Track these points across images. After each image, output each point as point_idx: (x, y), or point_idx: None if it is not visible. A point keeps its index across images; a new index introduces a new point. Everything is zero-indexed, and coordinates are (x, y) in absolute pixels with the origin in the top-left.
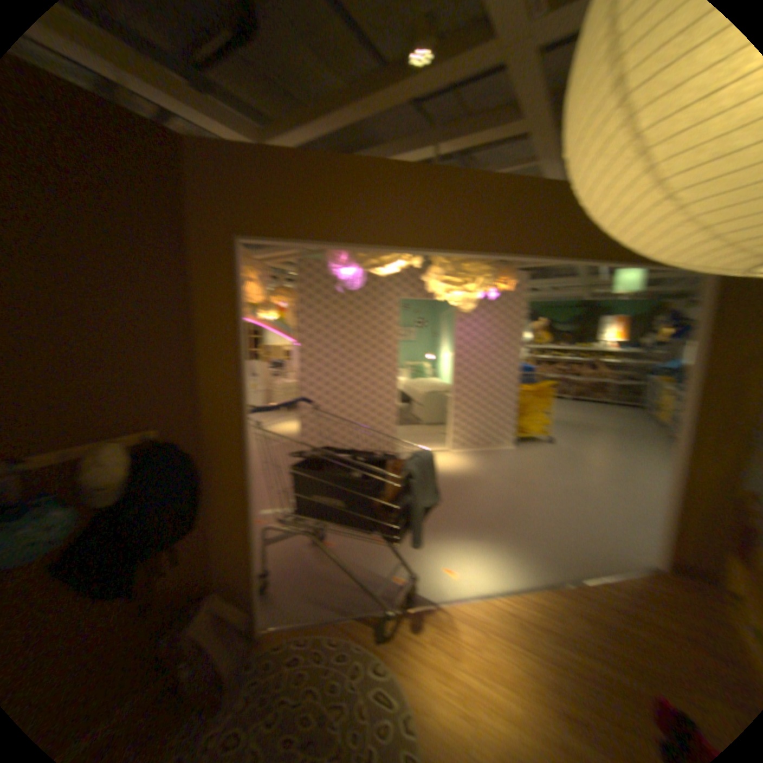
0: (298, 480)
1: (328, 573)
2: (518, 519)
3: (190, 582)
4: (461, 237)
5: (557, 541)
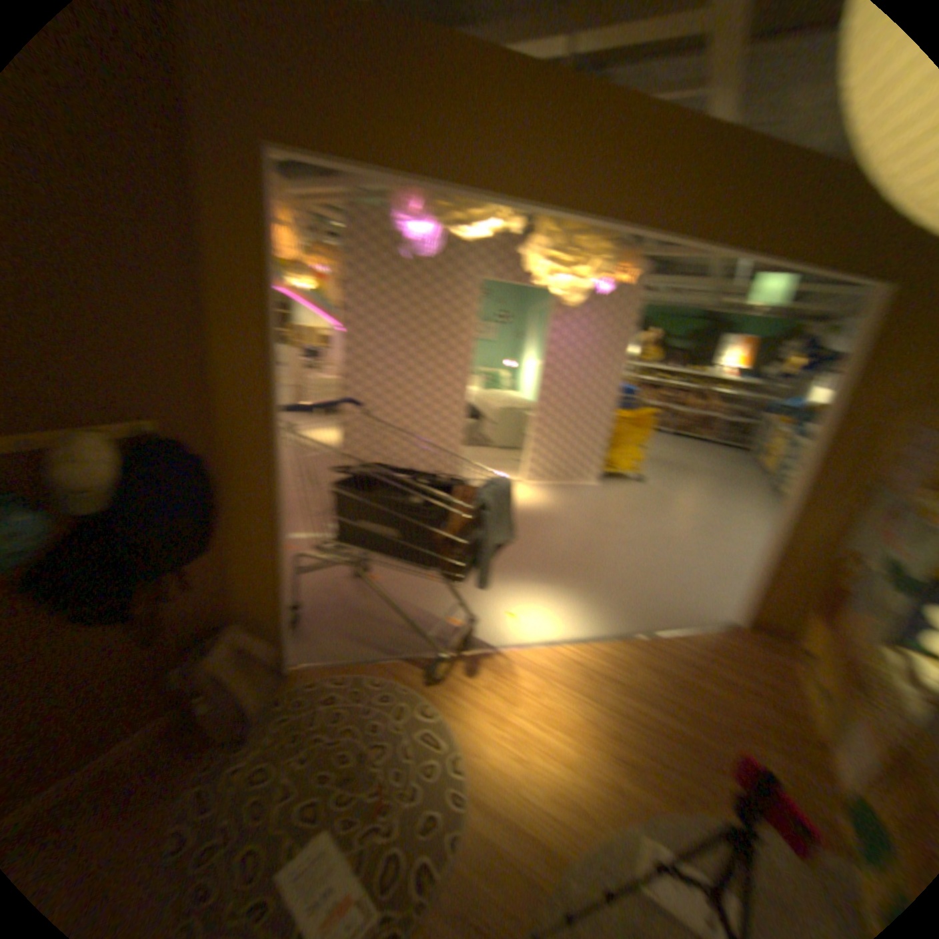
0: (341, 502)
1: (372, 609)
2: (594, 564)
3: (204, 612)
4: (588, 193)
5: (634, 590)
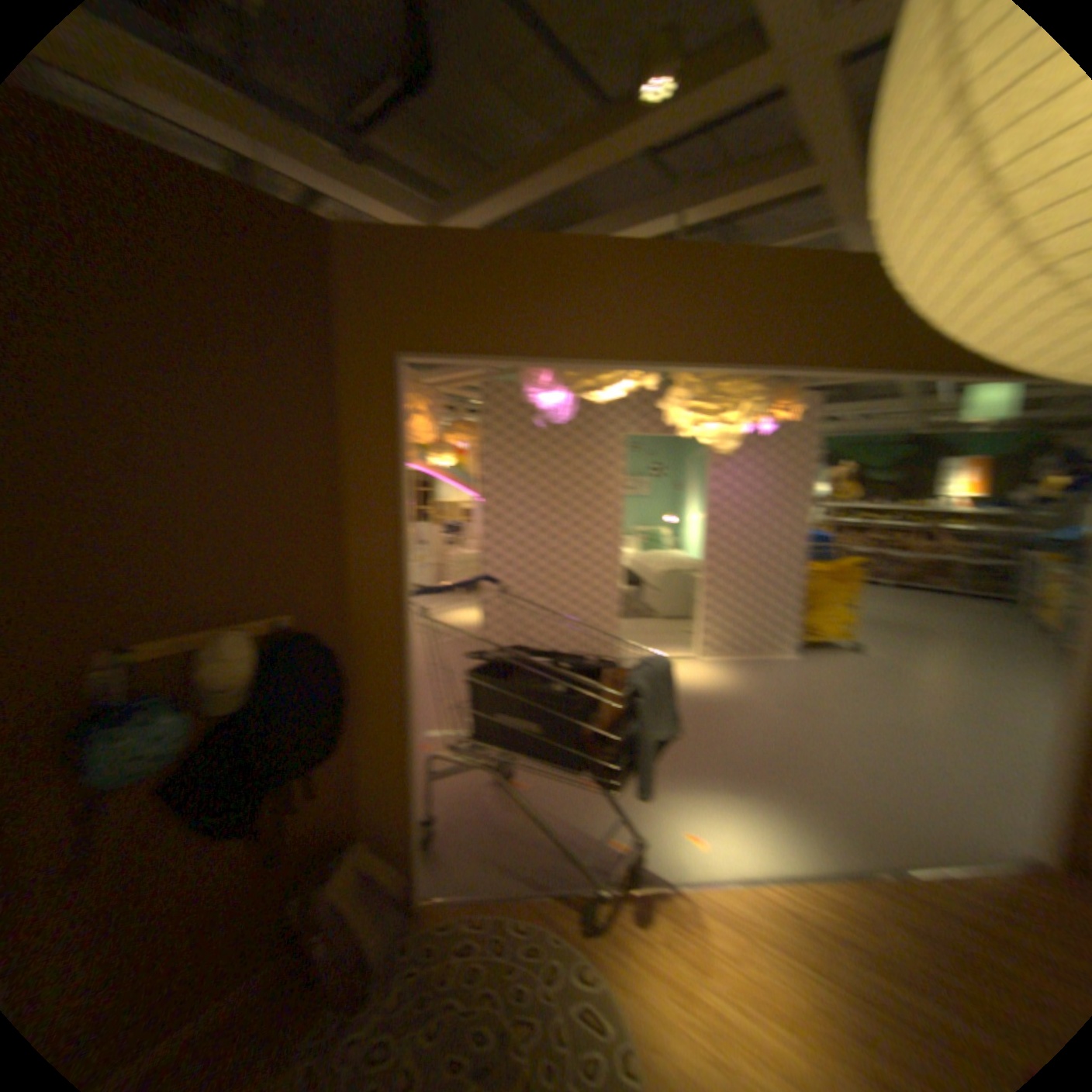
0: (478, 692)
1: (518, 827)
2: (806, 768)
3: (330, 825)
4: (719, 344)
5: (869, 805)
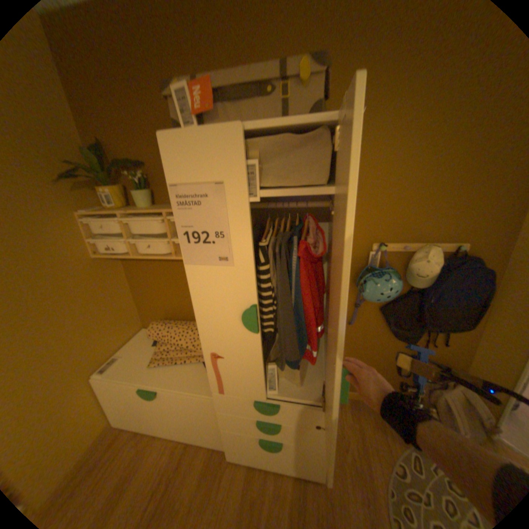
0: None
1: None
2: None
3: (456, 364)
4: None
5: None
